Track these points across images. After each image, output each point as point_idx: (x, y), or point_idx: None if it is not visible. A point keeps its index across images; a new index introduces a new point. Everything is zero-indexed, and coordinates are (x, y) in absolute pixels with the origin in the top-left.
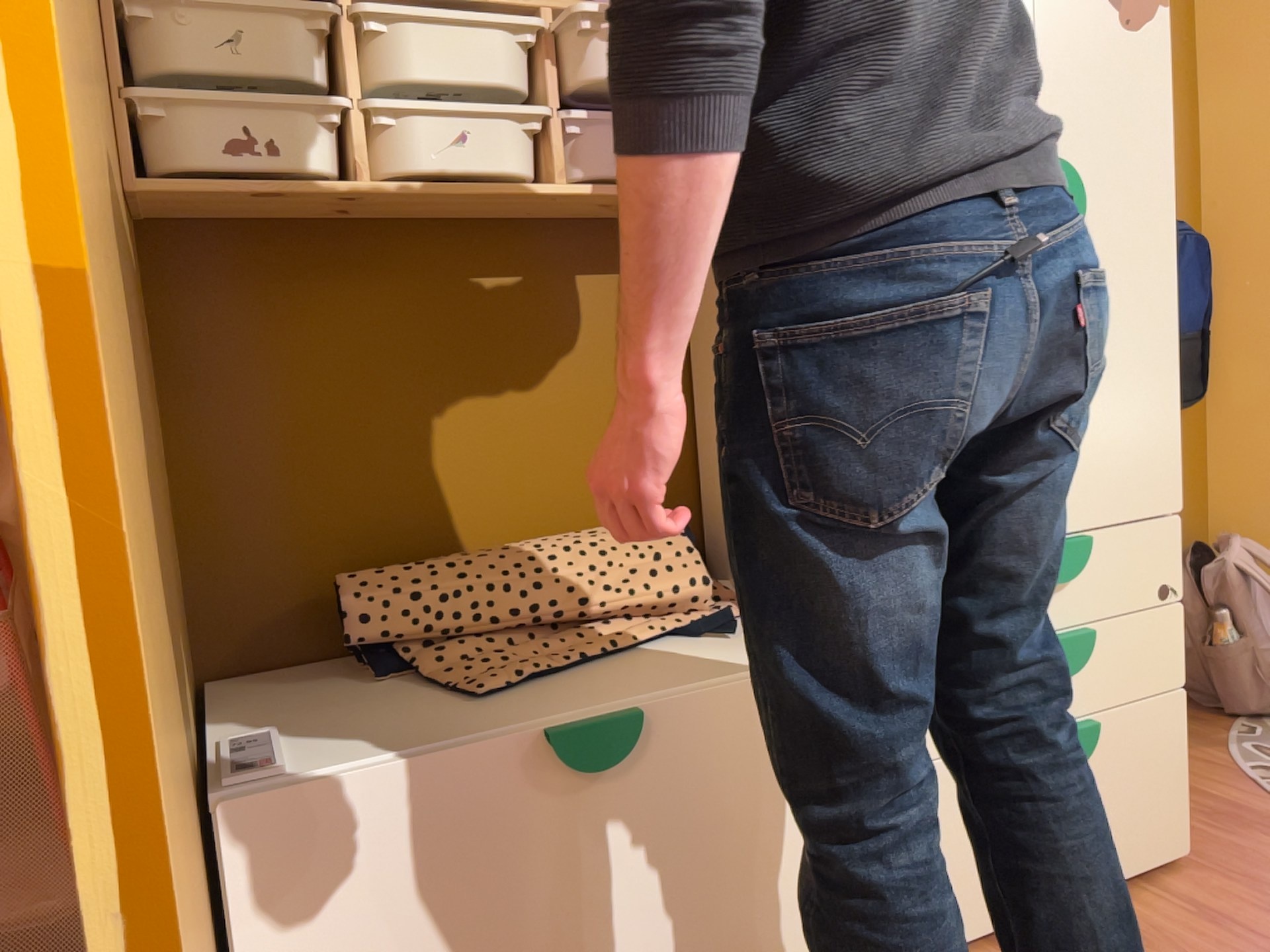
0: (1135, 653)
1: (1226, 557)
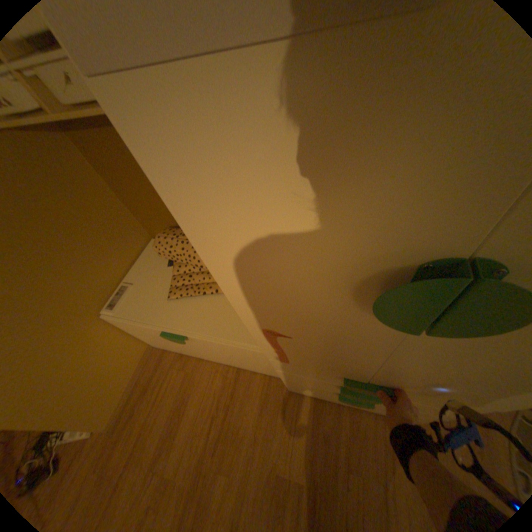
0: None
1: None
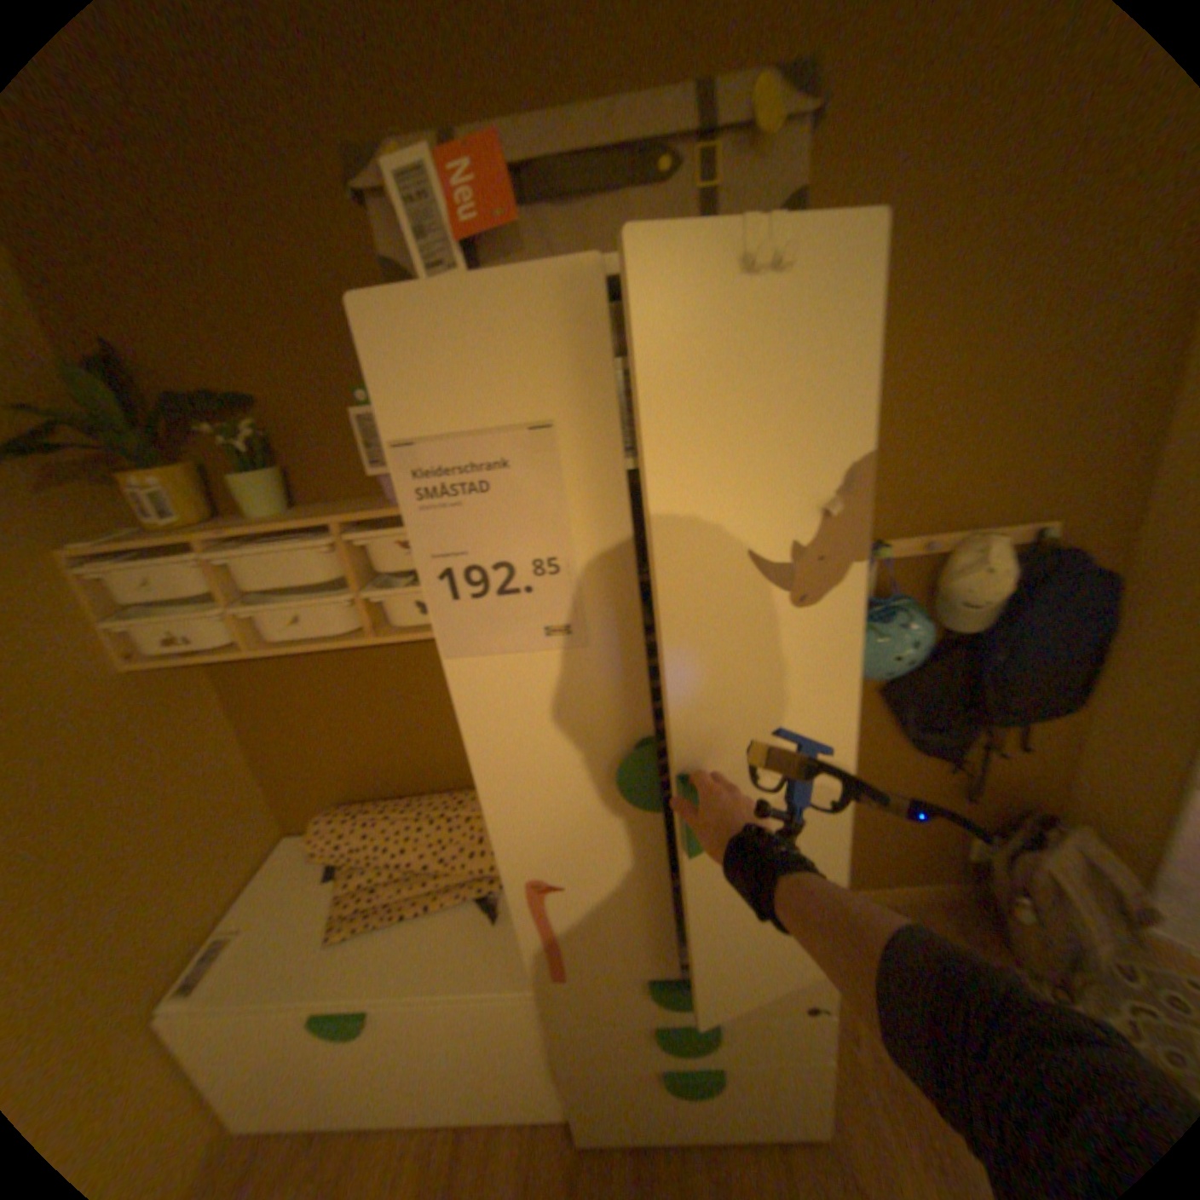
0: (774, 1040)
1: (1052, 854)
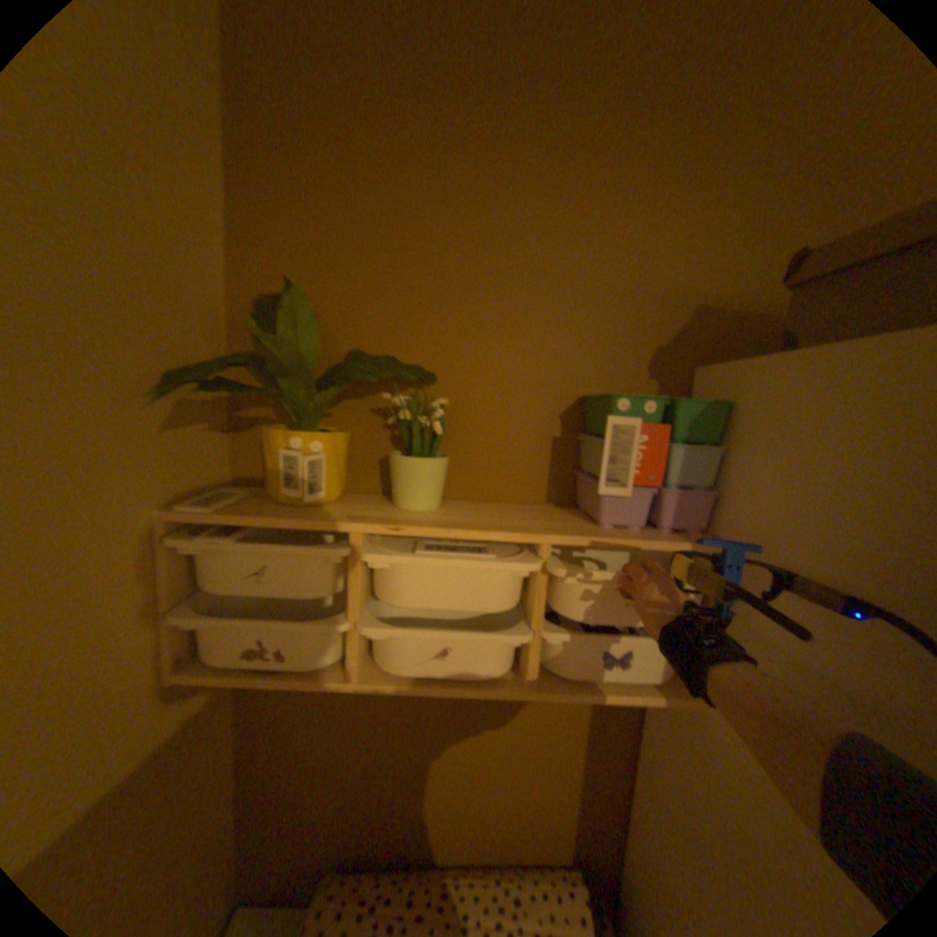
0: None
1: None
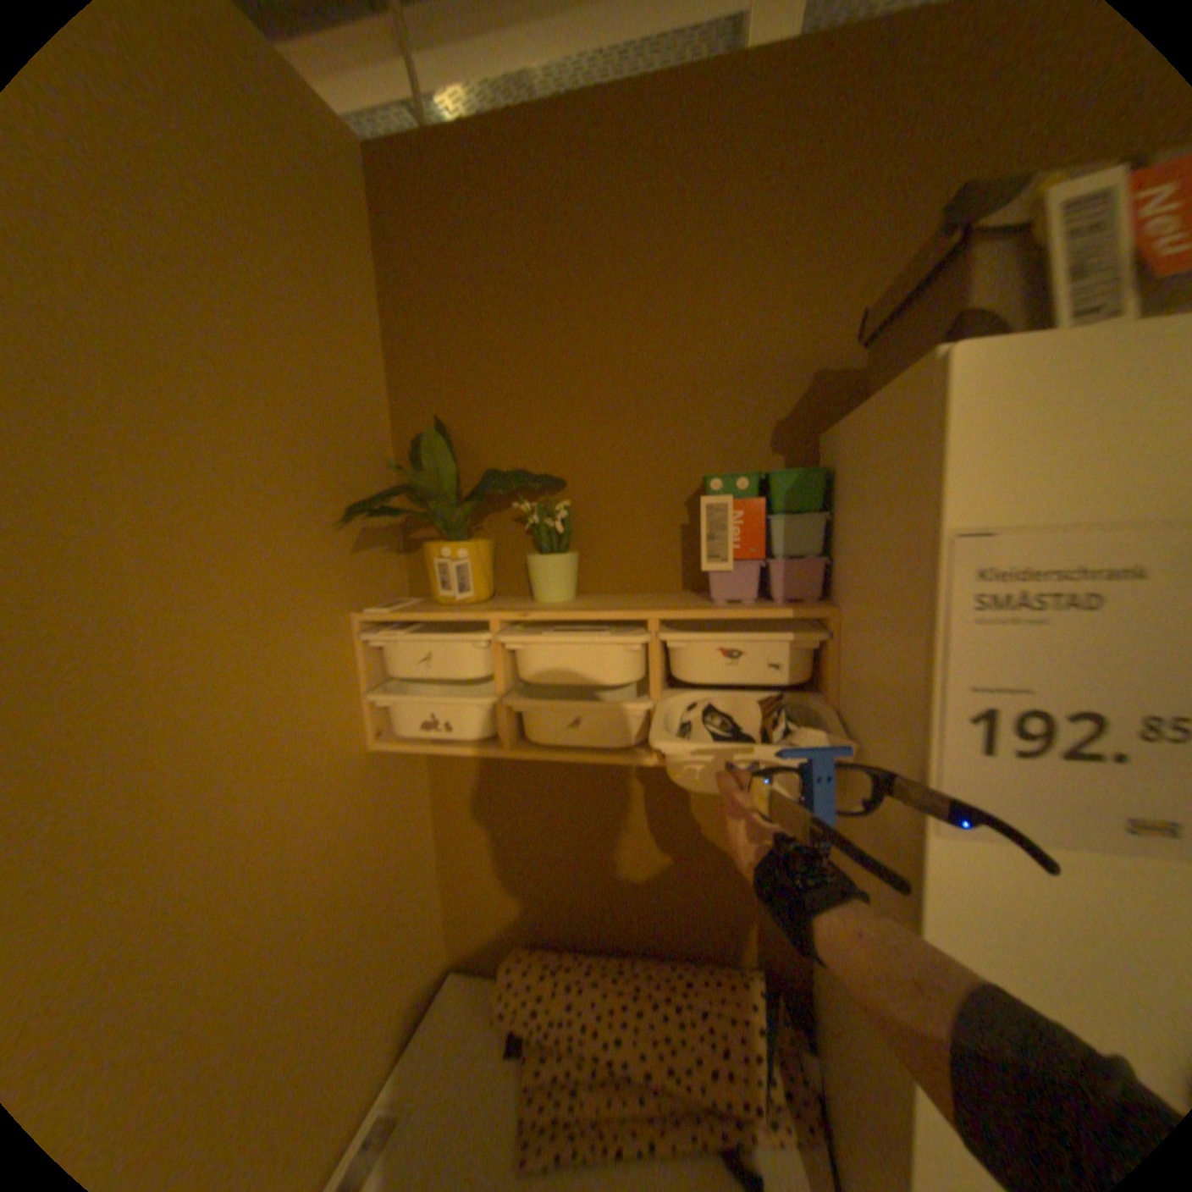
0: None
1: None
